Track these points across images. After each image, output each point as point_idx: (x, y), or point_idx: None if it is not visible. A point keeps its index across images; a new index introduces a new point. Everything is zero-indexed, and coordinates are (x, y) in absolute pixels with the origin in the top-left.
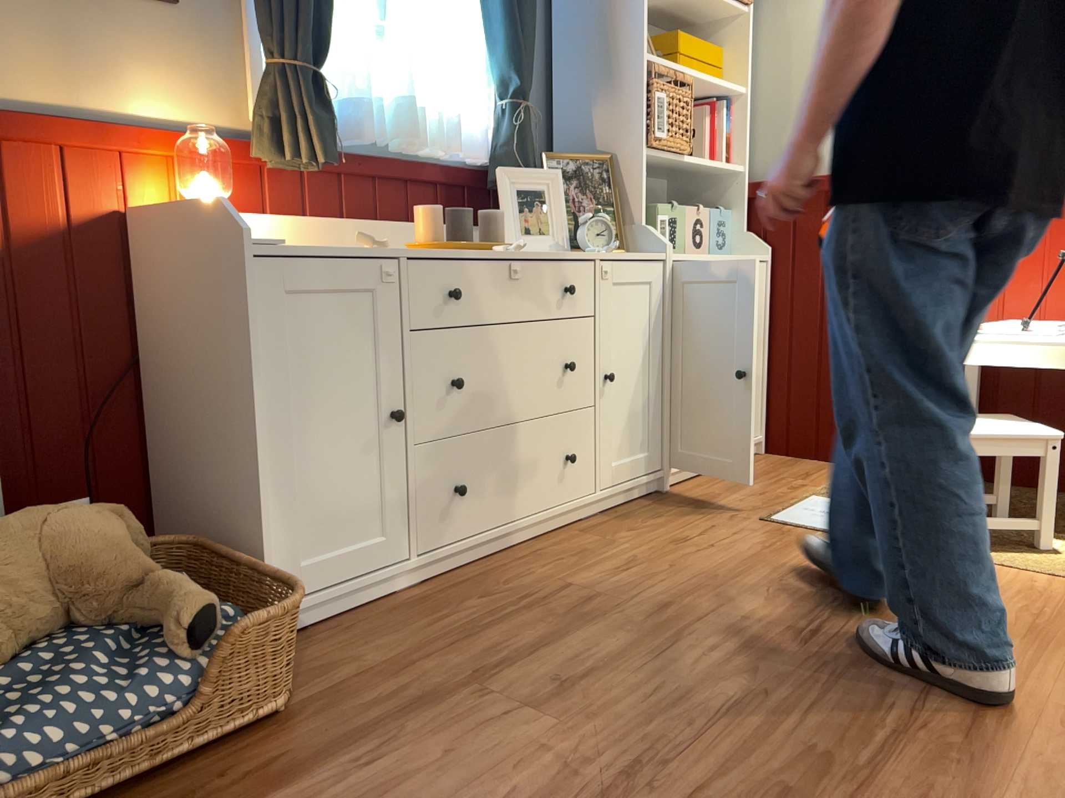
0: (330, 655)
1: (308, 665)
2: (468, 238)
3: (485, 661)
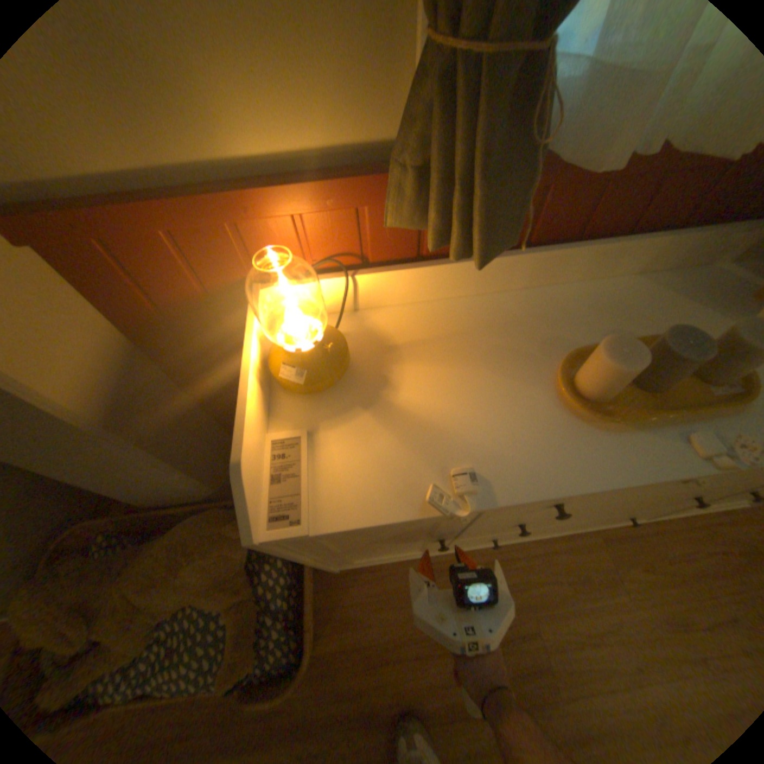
0: (358, 608)
1: (342, 611)
2: (675, 380)
3: (424, 703)
